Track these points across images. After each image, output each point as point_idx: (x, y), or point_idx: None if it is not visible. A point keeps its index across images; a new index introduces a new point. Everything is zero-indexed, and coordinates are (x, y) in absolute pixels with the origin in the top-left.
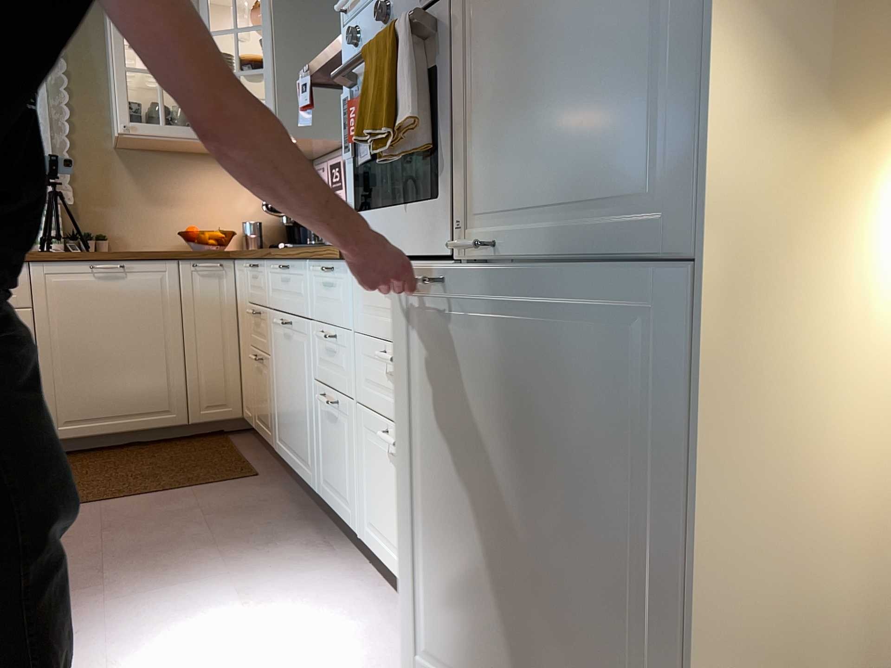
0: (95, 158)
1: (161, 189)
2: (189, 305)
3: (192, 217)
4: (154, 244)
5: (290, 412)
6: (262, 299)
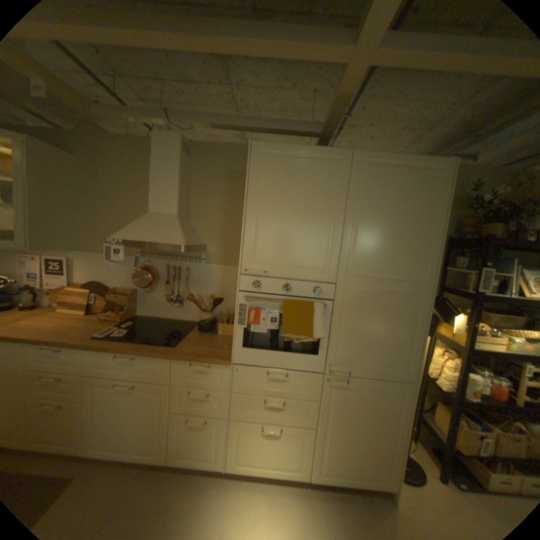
0: None
1: None
2: None
3: None
4: None
5: (123, 432)
6: (68, 371)
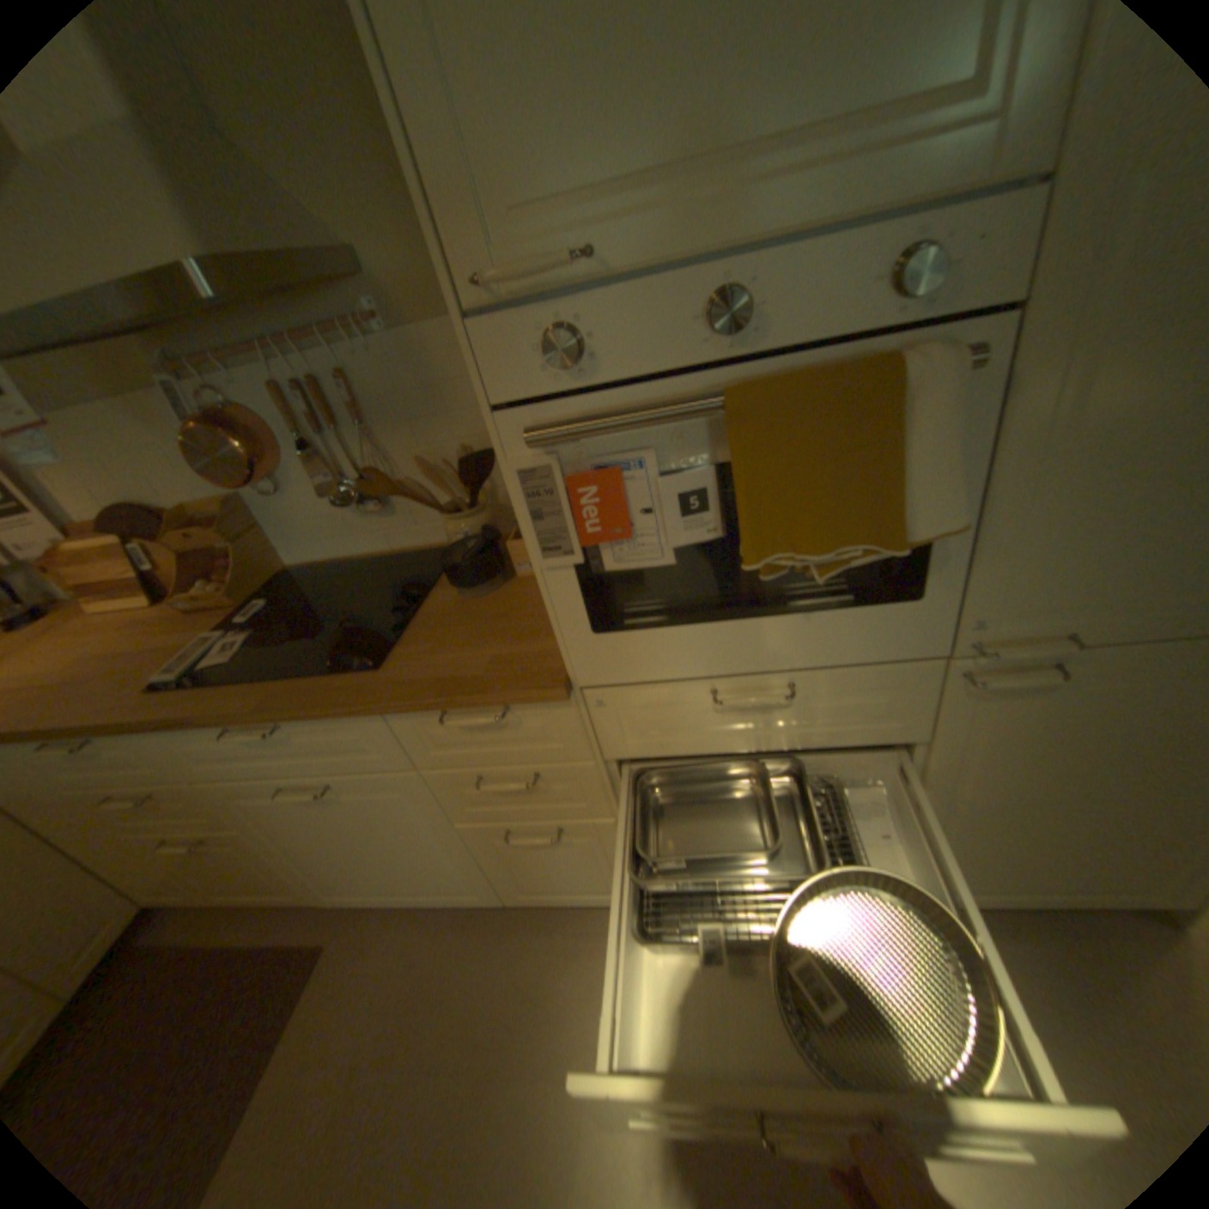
0: None
1: None
2: None
3: None
4: None
5: (368, 865)
6: (149, 777)
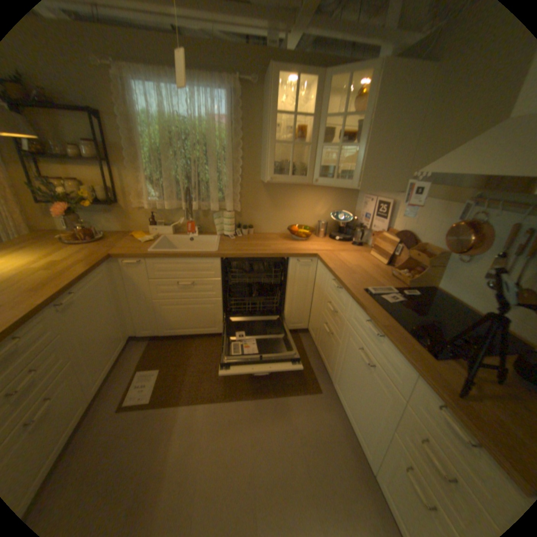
0: (251, 186)
1: (280, 202)
2: (291, 279)
3: (293, 217)
4: (273, 230)
5: (356, 398)
6: (341, 309)
